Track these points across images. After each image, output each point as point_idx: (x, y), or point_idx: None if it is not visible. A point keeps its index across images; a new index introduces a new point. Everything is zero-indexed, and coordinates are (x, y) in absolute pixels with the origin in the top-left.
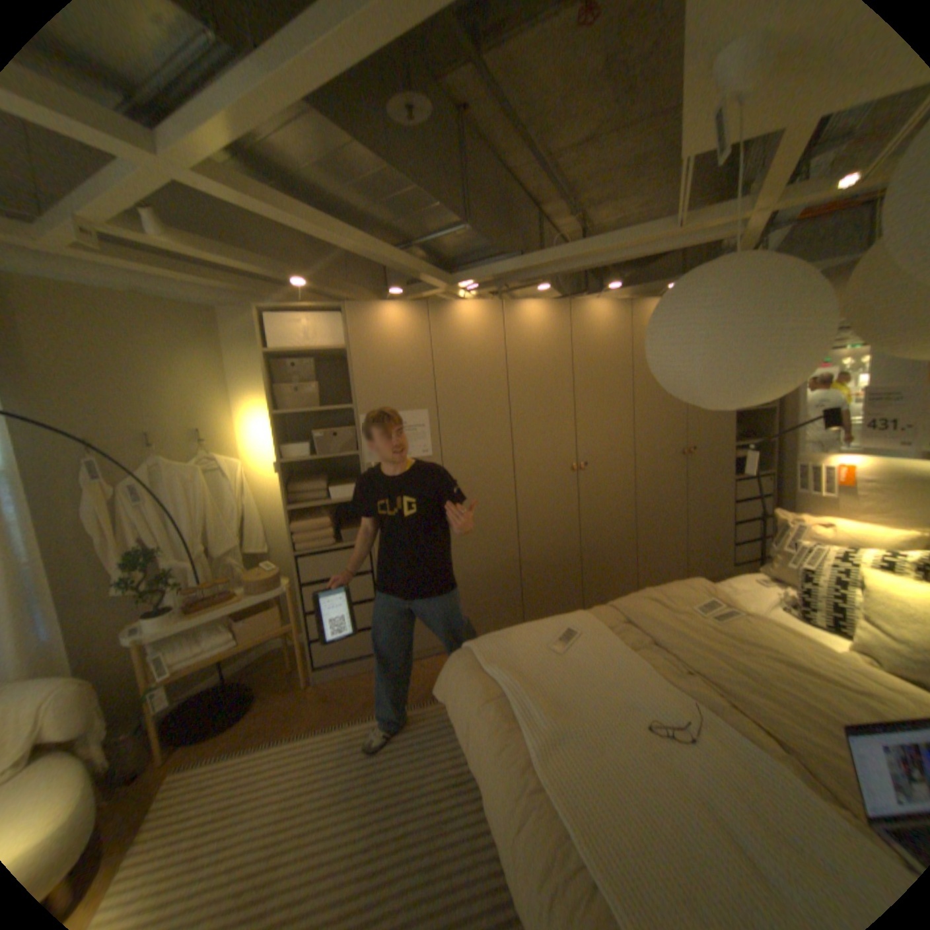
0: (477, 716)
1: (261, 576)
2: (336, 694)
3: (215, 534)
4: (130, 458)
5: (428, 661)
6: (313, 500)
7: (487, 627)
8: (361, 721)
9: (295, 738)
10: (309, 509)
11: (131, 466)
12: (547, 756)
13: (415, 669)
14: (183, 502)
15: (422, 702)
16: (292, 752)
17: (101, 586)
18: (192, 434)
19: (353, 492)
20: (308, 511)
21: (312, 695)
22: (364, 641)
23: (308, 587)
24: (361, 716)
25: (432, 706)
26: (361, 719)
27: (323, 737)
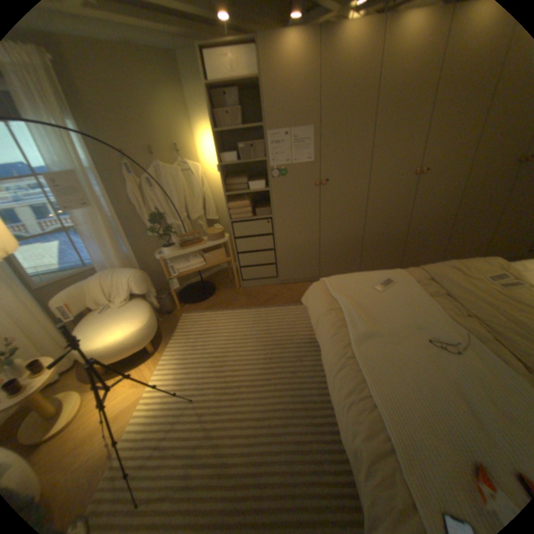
0: (323, 316)
1: (214, 231)
2: (253, 292)
3: (190, 207)
4: (143, 161)
5: (301, 284)
6: (239, 189)
7: (336, 270)
8: (264, 306)
9: (234, 308)
10: (237, 195)
11: (144, 166)
12: (360, 343)
13: (293, 287)
14: (172, 188)
15: (295, 303)
16: (232, 314)
17: (143, 230)
18: (172, 146)
19: (262, 185)
20: (237, 196)
21: (242, 291)
22: (267, 269)
23: (238, 239)
24: (265, 304)
25: (301, 306)
26: (264, 305)
27: (246, 310)
